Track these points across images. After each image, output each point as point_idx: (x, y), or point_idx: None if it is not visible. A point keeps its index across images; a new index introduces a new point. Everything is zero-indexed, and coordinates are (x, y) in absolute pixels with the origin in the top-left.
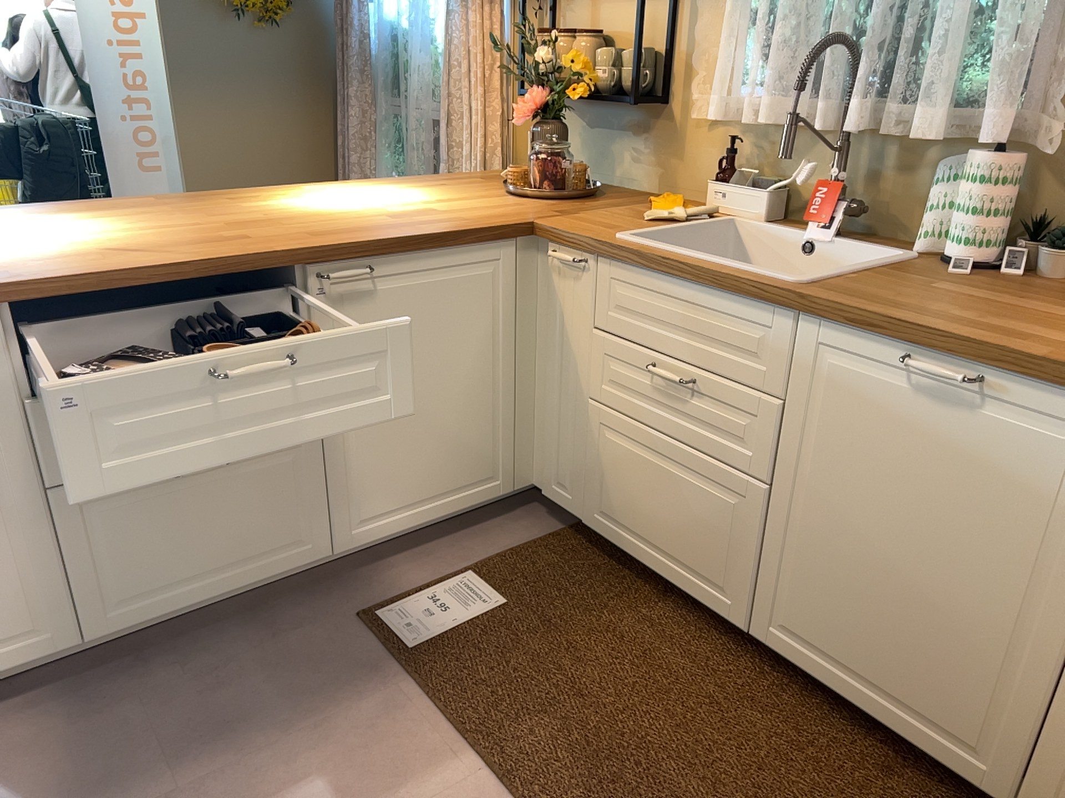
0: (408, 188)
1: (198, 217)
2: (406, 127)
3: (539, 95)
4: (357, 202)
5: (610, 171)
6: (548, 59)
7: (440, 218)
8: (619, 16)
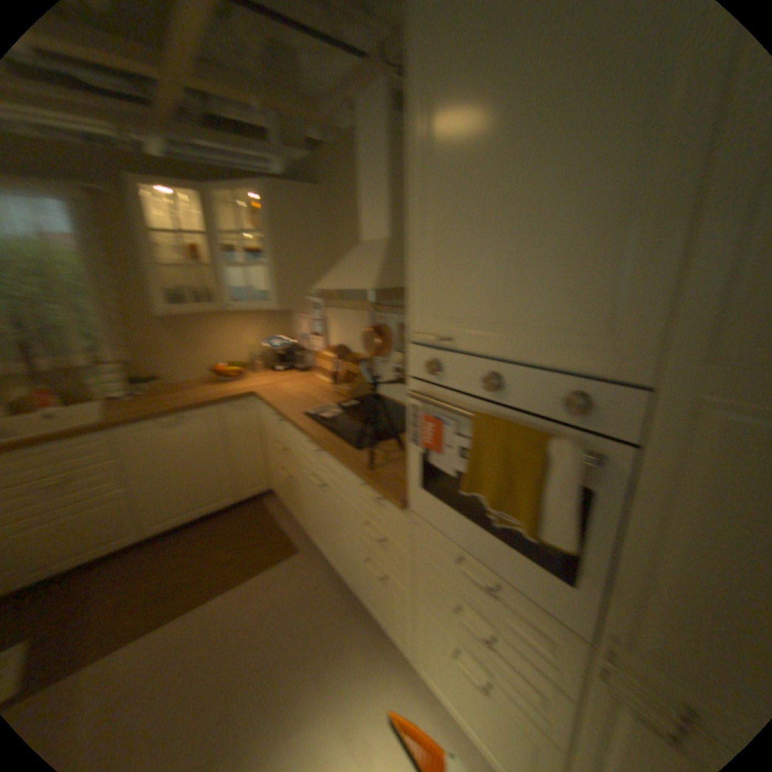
0: None
1: None
2: None
3: None
4: None
5: None
6: None
7: None
8: None
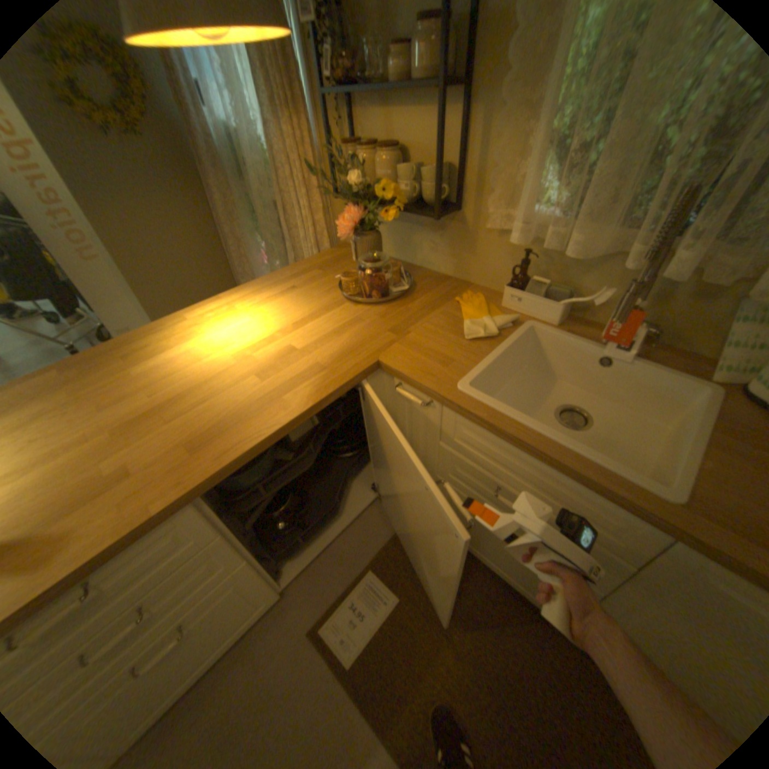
0: (267, 300)
1: (84, 416)
2: (254, 206)
3: (356, 212)
4: (228, 343)
5: (413, 254)
6: (359, 179)
7: (301, 370)
8: (412, 122)
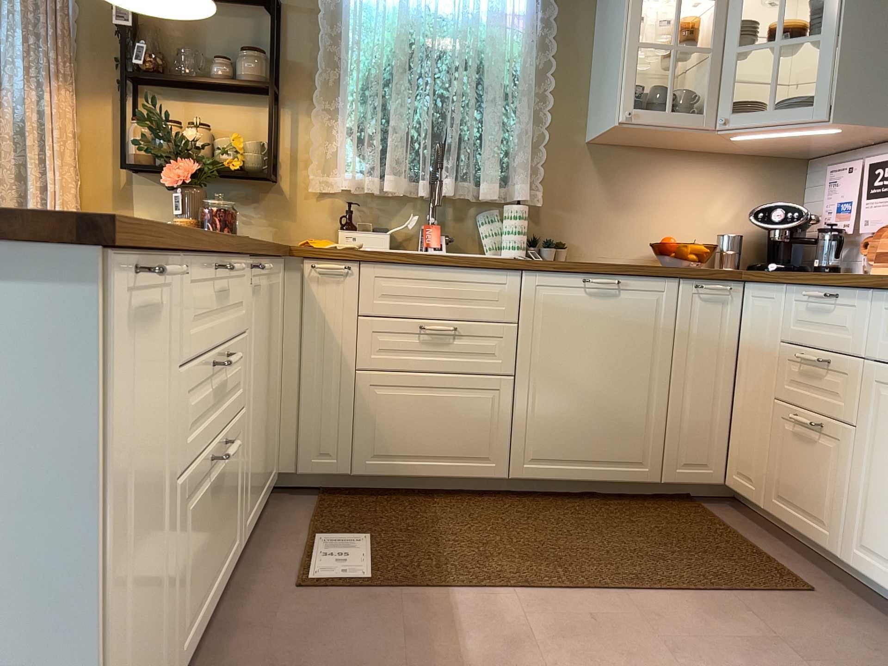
0: None
1: None
2: None
3: (192, 165)
4: None
5: None
6: (199, 137)
7: None
8: (221, 117)
